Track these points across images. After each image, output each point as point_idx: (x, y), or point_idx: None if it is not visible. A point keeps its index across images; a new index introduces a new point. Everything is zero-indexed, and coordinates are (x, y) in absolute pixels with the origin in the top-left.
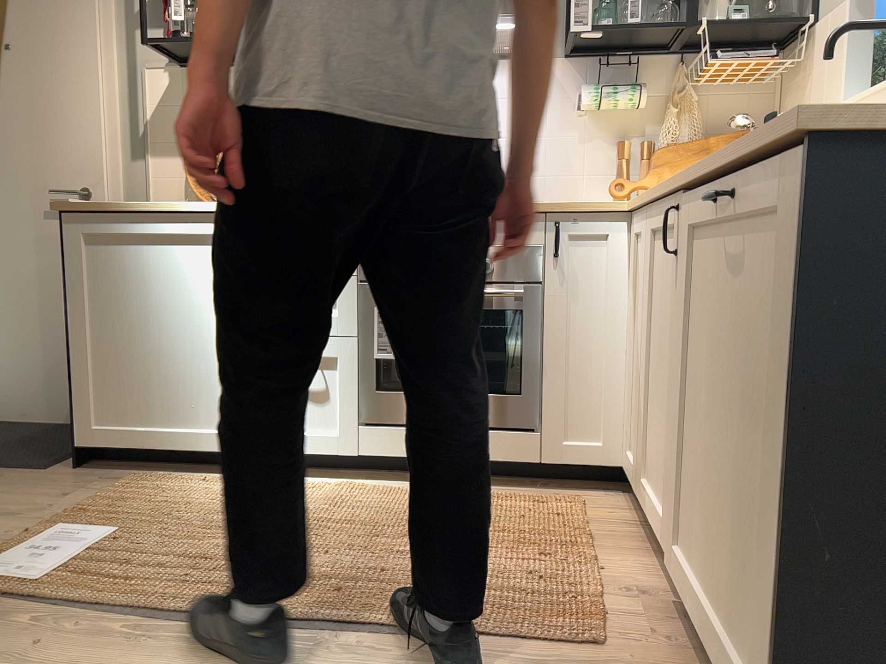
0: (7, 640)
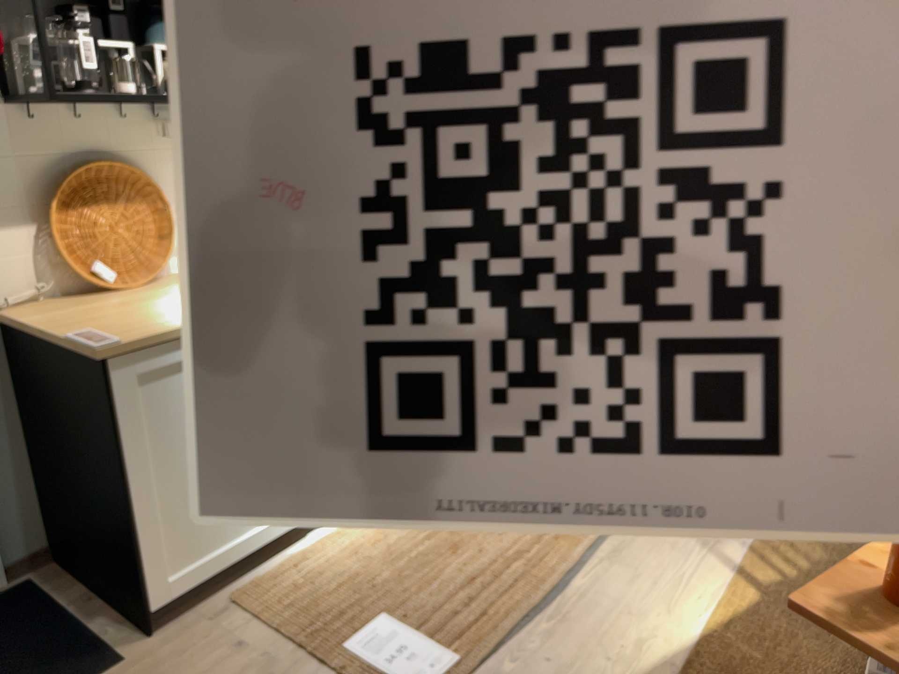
0: None
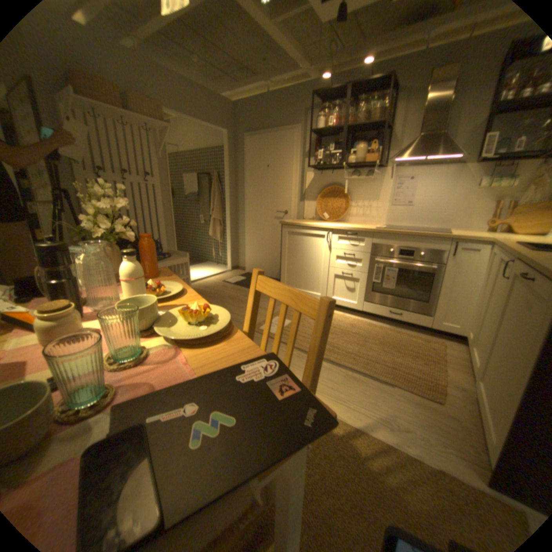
0: (270, 346)
